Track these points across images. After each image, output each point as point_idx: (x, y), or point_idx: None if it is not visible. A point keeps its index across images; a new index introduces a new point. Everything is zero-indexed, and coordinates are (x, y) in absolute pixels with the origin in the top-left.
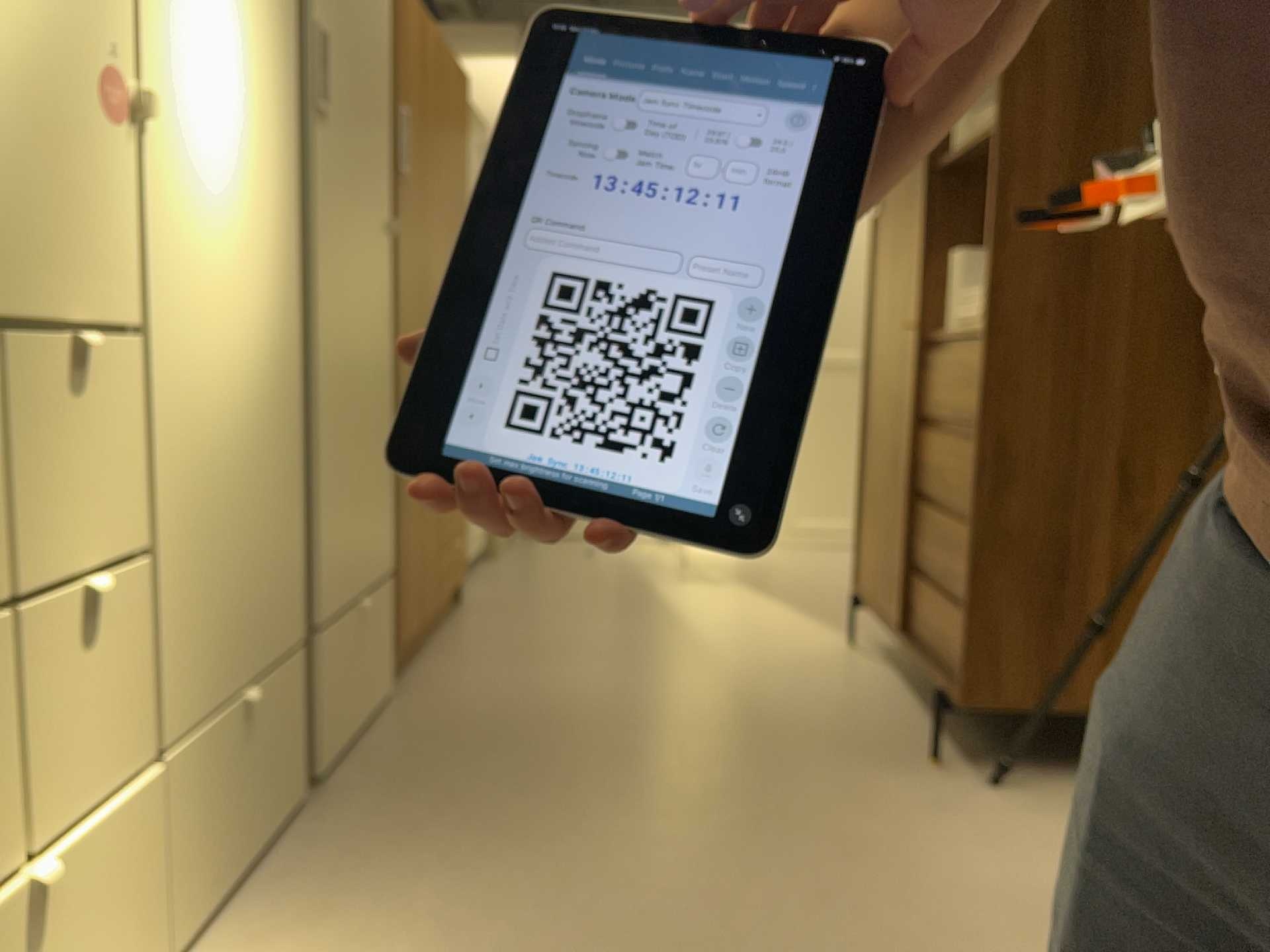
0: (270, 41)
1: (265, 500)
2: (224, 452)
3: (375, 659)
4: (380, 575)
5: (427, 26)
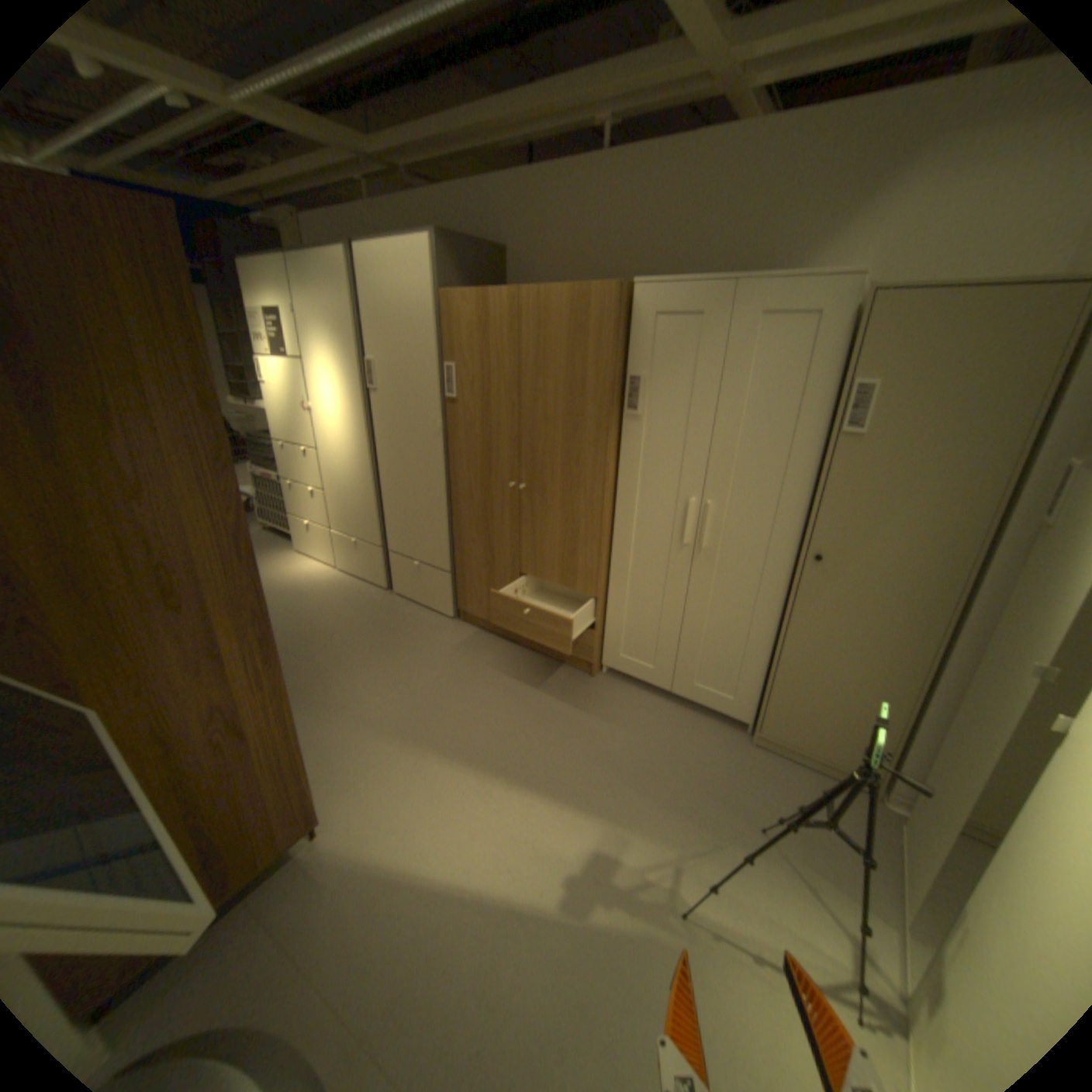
0: (349, 377)
1: (360, 501)
2: (344, 482)
3: (434, 592)
4: (437, 566)
5: (491, 297)
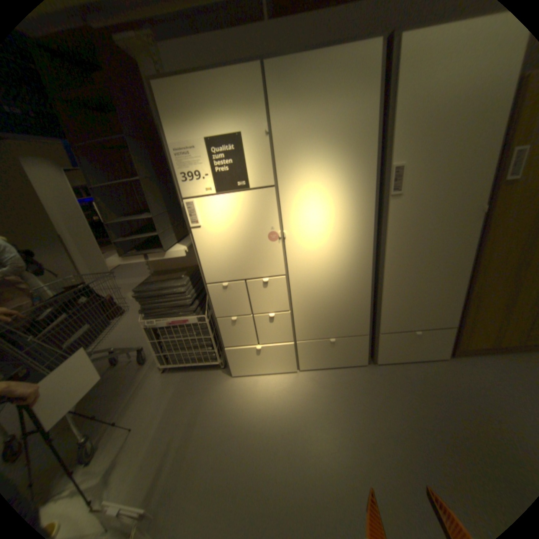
0: (358, 189)
1: (348, 303)
2: (326, 294)
3: (433, 348)
4: (444, 327)
5: None
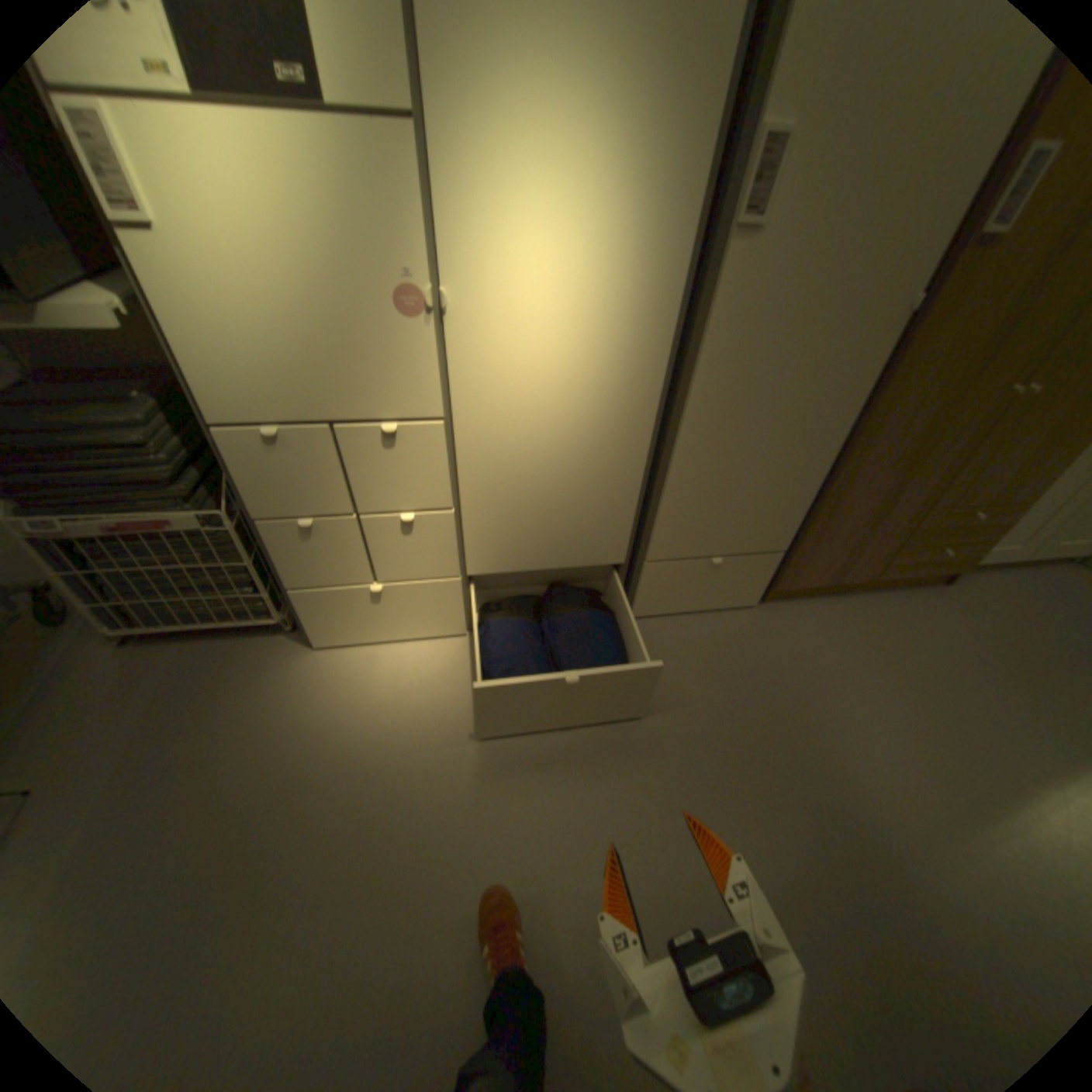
0: (661, 187)
1: (590, 498)
2: (543, 474)
3: (734, 587)
4: (763, 550)
5: None
